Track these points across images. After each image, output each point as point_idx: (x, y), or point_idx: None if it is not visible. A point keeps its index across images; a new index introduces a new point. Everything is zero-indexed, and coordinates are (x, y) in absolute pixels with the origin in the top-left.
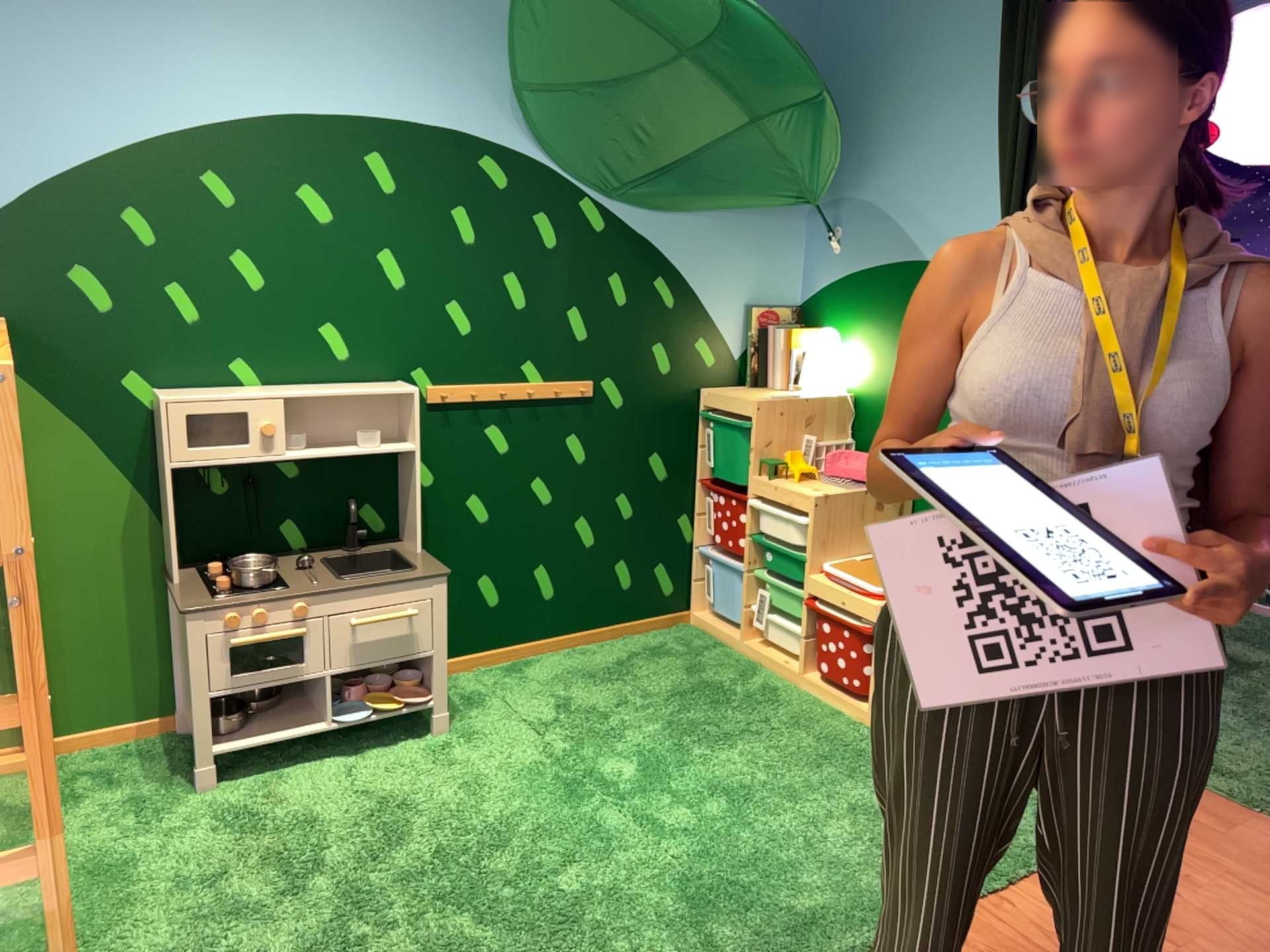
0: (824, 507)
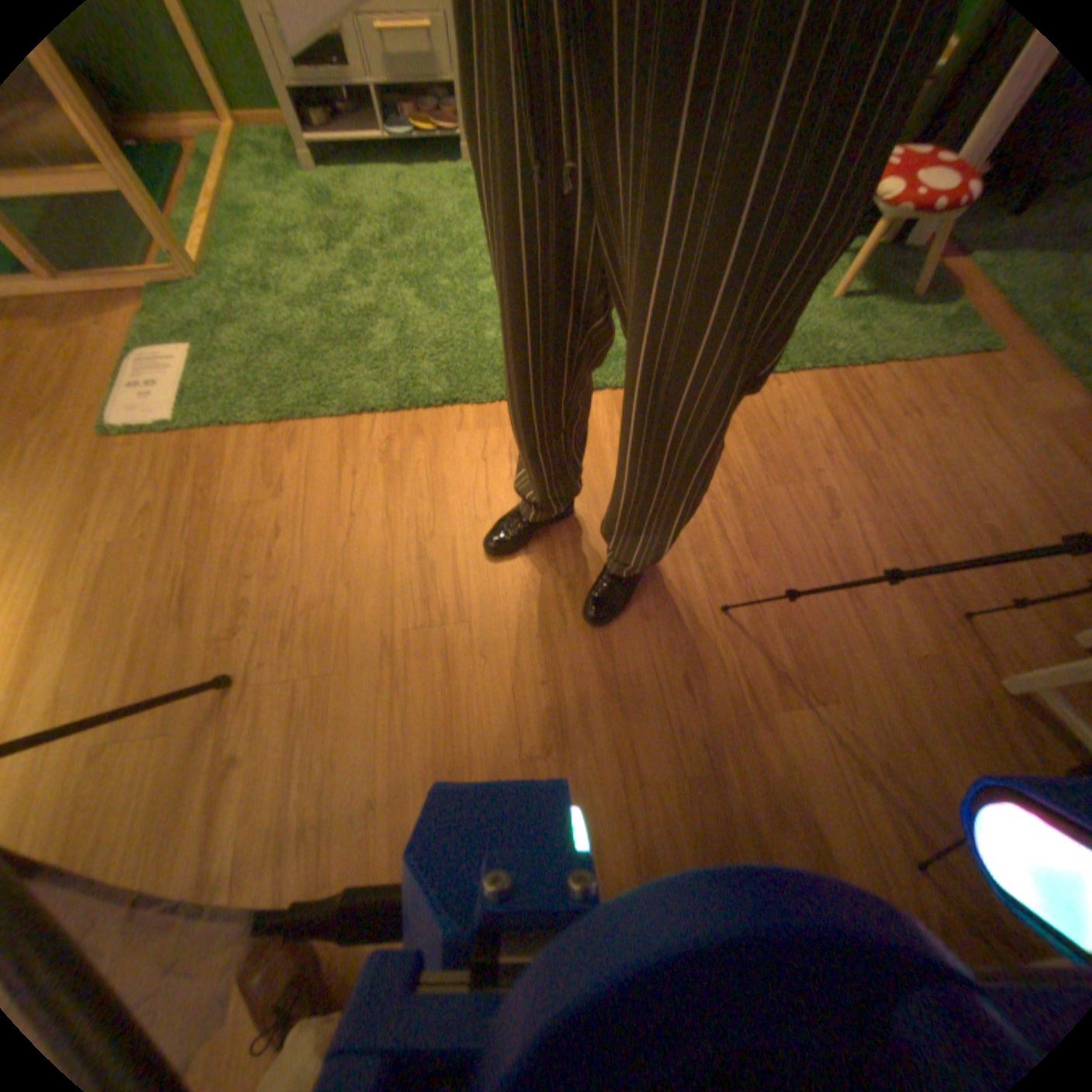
0: None
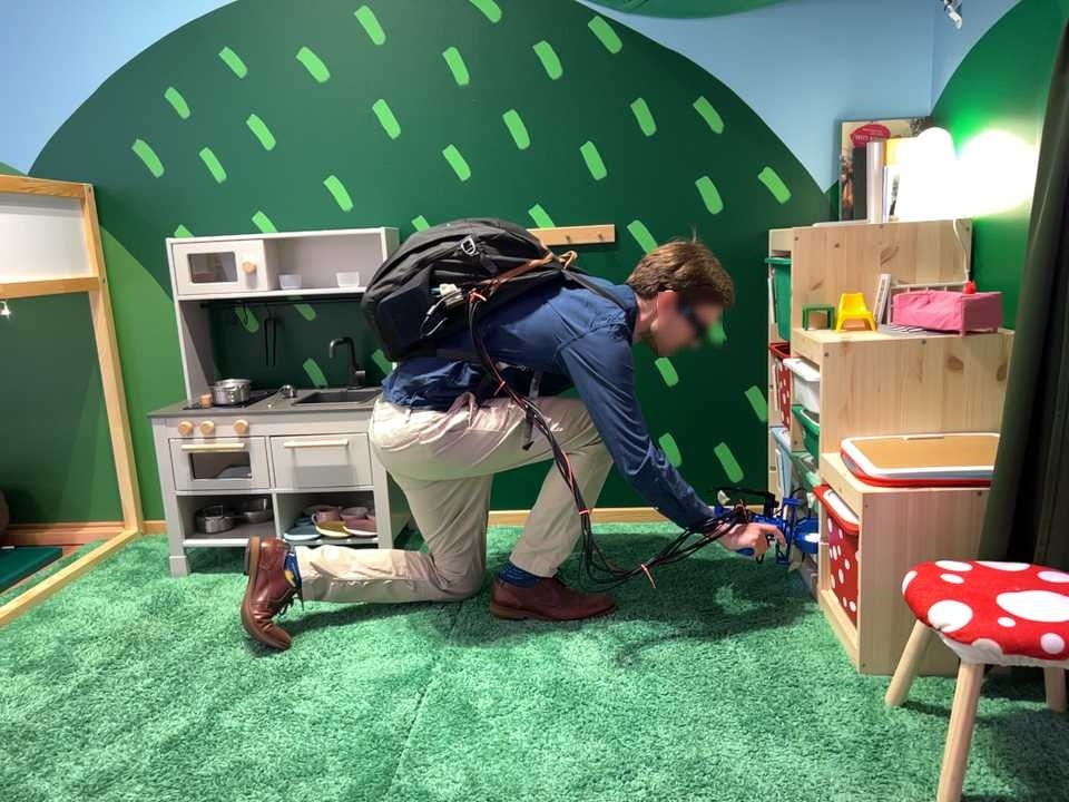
0: (842, 359)
